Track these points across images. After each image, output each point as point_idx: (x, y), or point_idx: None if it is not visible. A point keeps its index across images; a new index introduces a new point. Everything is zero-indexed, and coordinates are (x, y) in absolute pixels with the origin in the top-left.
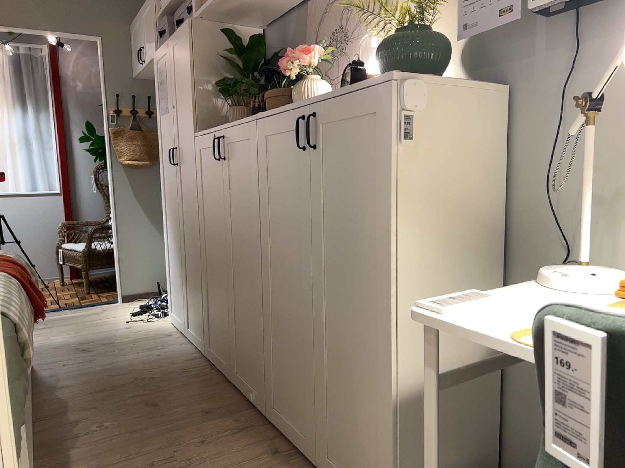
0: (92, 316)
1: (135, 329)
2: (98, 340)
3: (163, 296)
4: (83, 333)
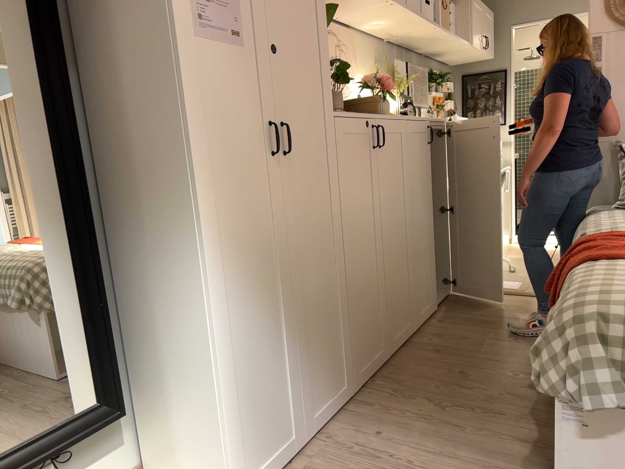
0: None
1: None
2: None
3: None
4: None
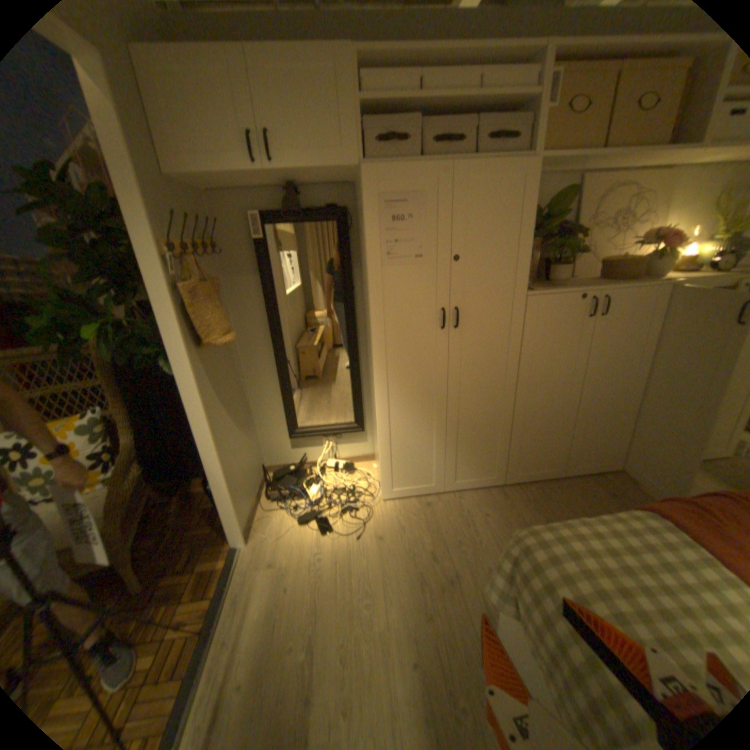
0: (291, 582)
1: (389, 533)
2: (414, 569)
3: (298, 495)
4: (377, 588)
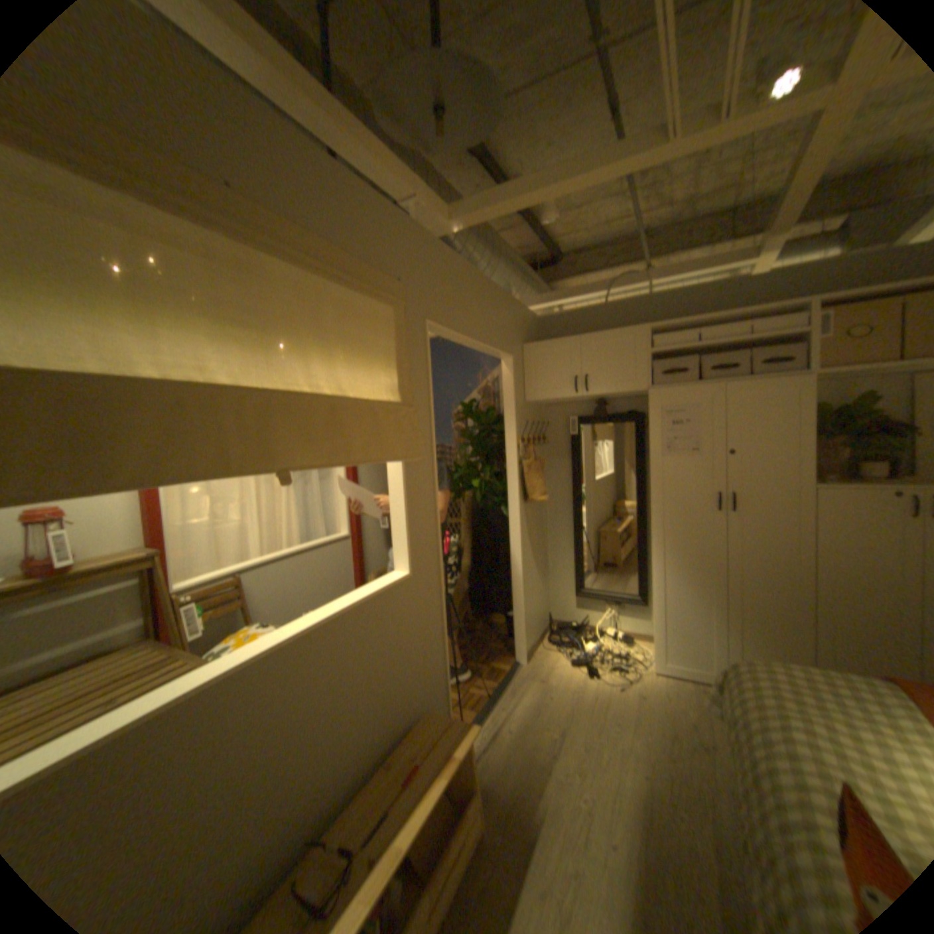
0: (557, 699)
1: (654, 700)
2: (670, 731)
3: (574, 646)
4: (629, 728)
